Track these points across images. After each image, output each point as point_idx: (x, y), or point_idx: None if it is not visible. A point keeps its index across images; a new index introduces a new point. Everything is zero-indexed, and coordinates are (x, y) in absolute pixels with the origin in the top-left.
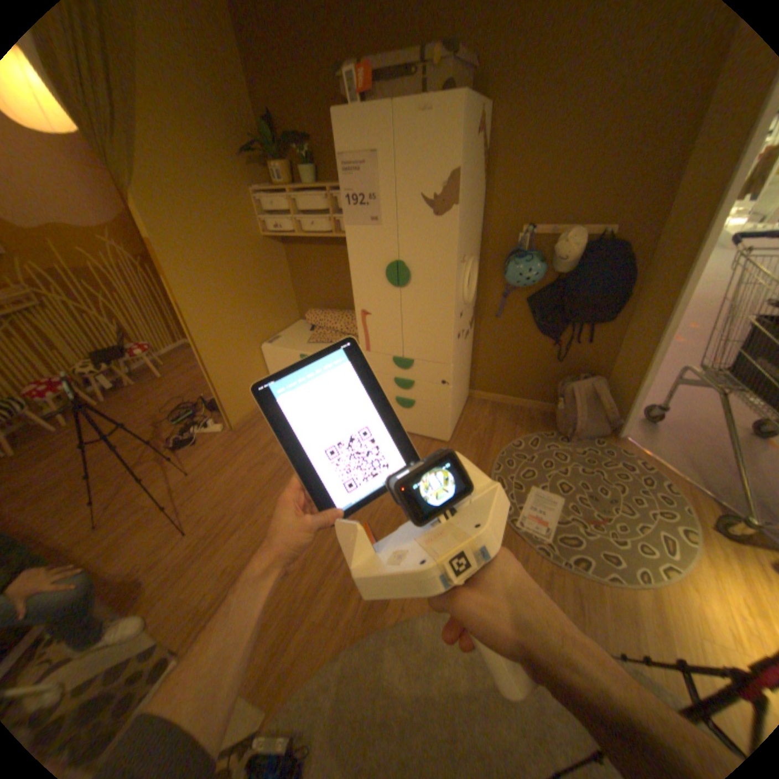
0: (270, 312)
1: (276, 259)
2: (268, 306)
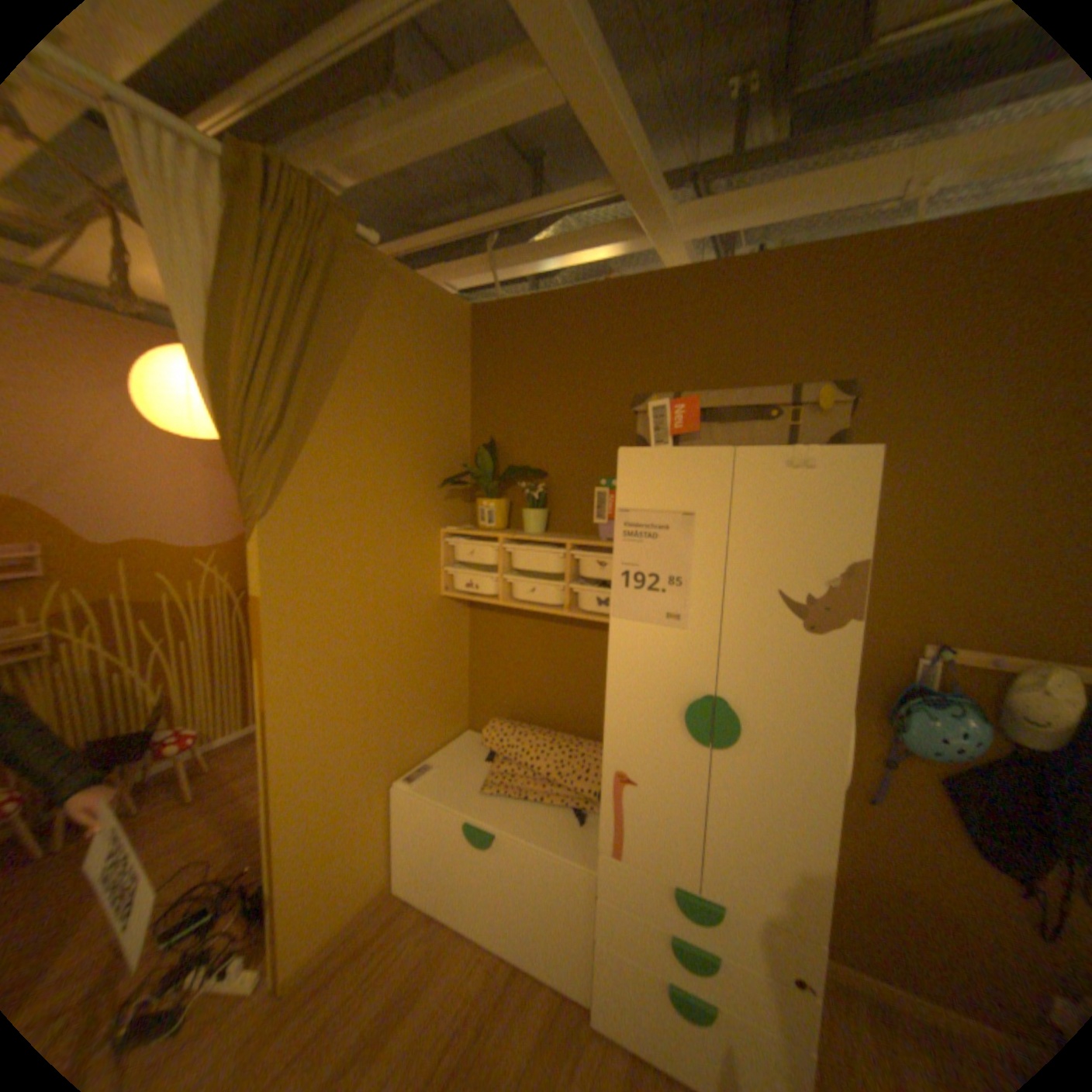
0: (423, 718)
1: (455, 629)
2: (423, 707)
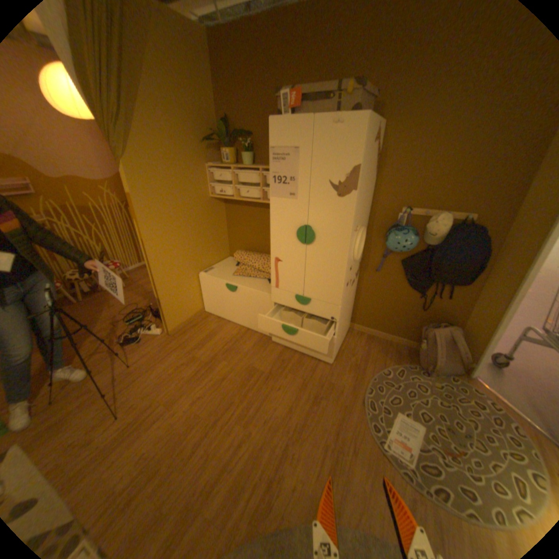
0: (209, 250)
1: (218, 213)
2: (208, 245)
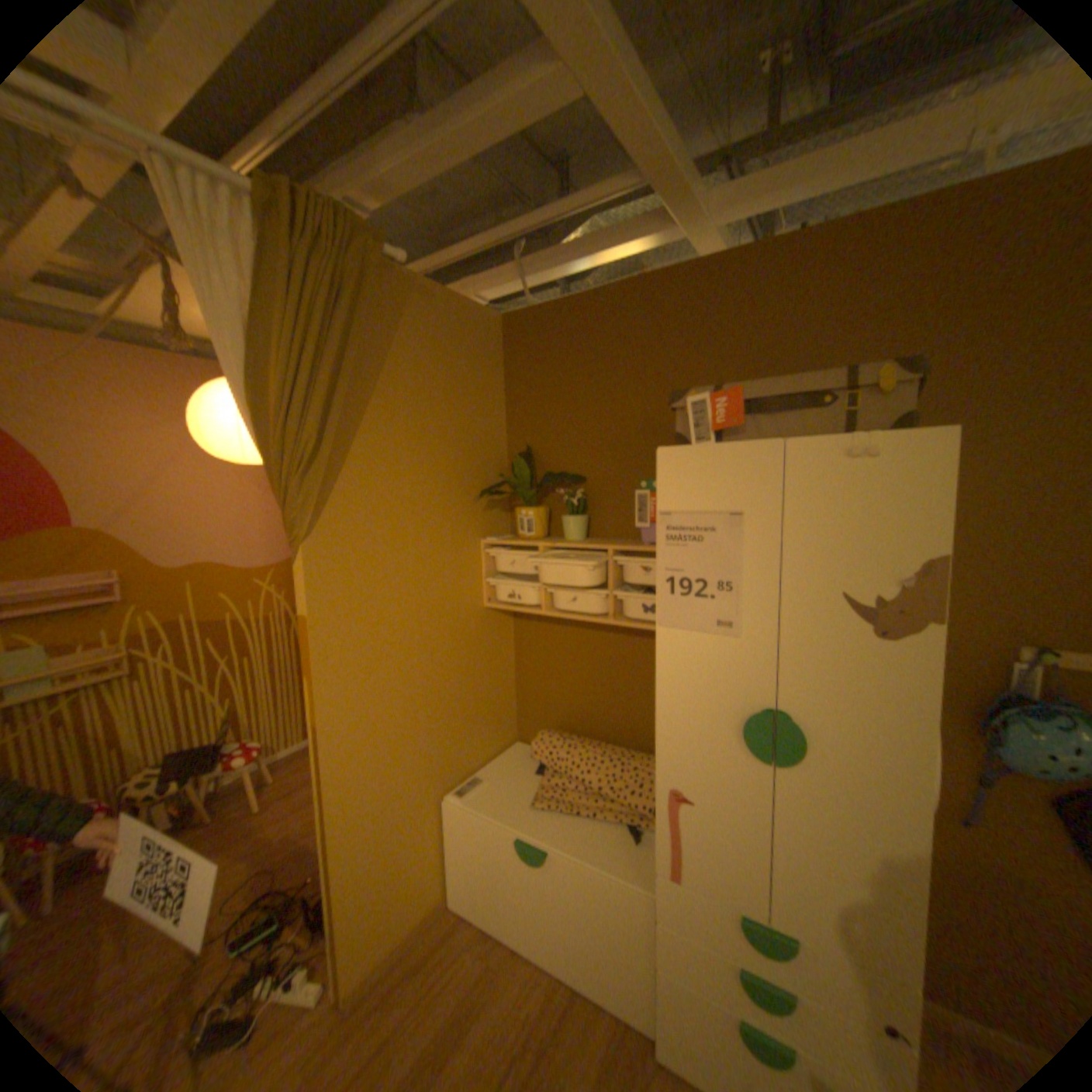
0: (472, 730)
1: (500, 639)
2: (472, 719)
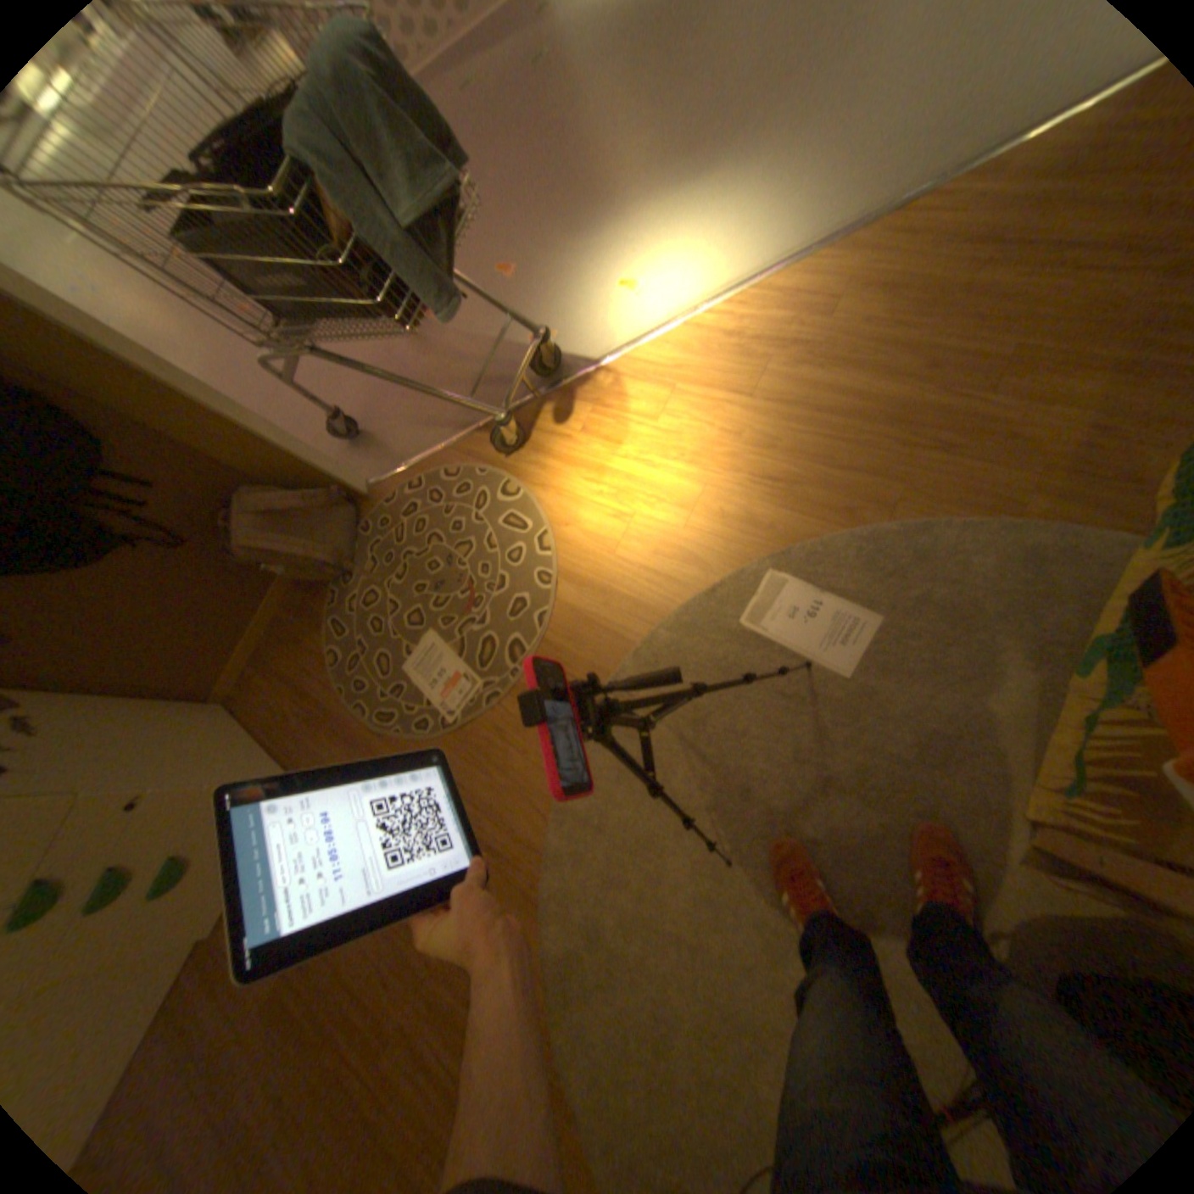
0: None
1: None
2: None
